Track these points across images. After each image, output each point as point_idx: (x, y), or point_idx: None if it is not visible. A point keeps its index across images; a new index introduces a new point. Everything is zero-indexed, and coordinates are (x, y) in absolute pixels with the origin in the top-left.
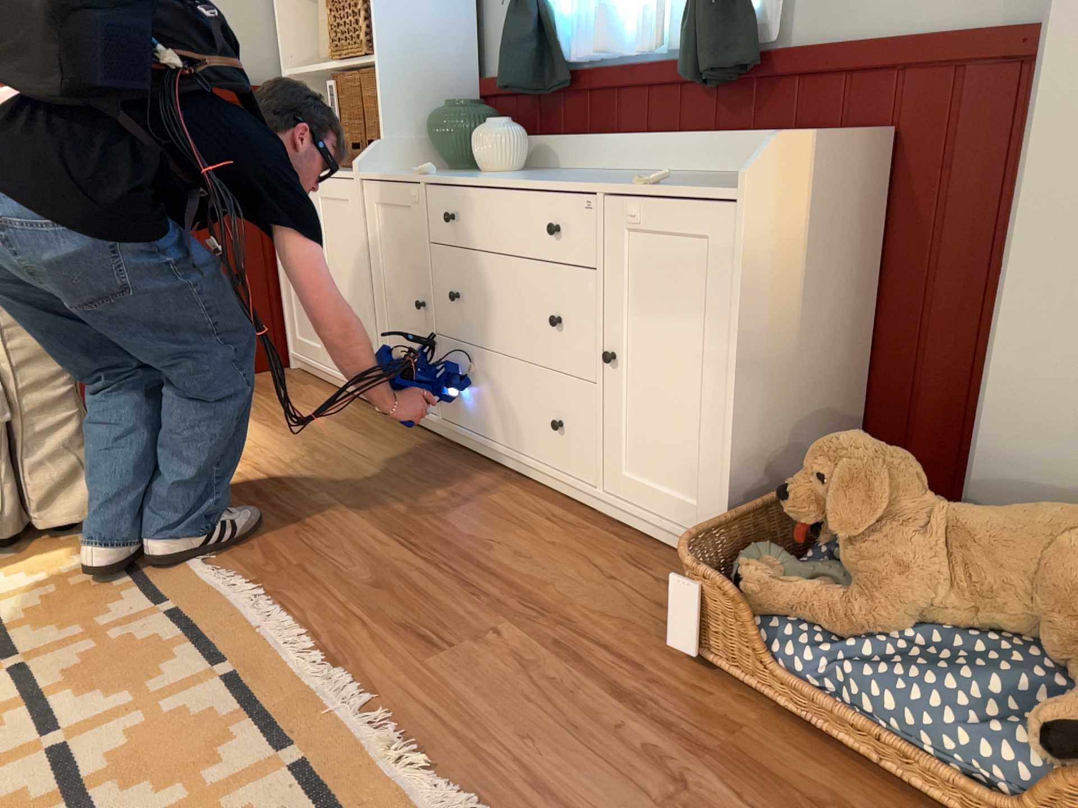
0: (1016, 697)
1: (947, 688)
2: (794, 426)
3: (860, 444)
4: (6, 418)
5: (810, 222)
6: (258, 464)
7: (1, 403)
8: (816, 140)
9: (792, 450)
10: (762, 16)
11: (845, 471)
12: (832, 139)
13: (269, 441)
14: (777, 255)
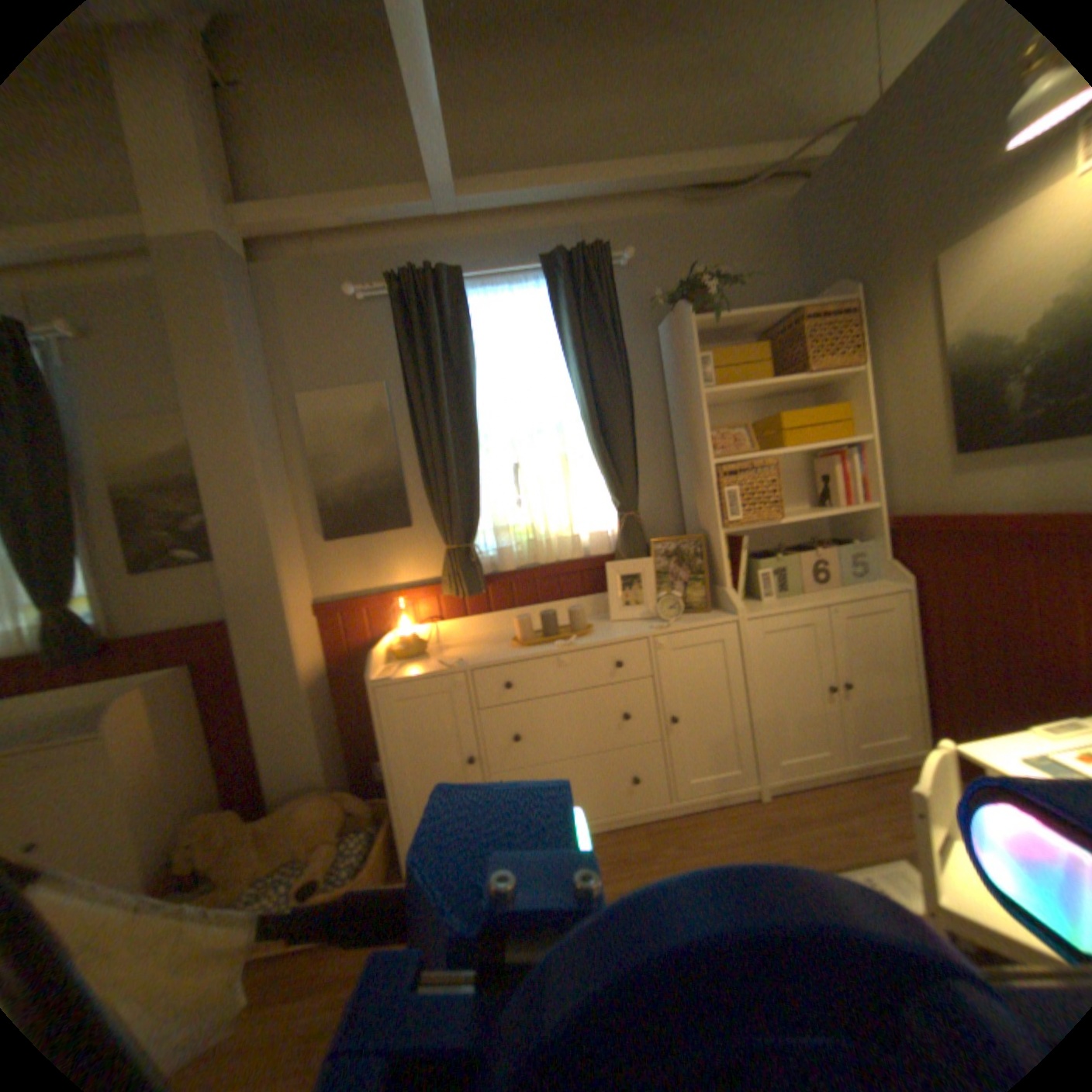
0: (289, 889)
1: (261, 905)
2: (173, 822)
3: (202, 820)
4: None
5: (150, 725)
6: None
7: None
8: (142, 688)
9: (176, 834)
10: (95, 624)
11: (197, 837)
12: (151, 684)
13: None
14: (133, 749)
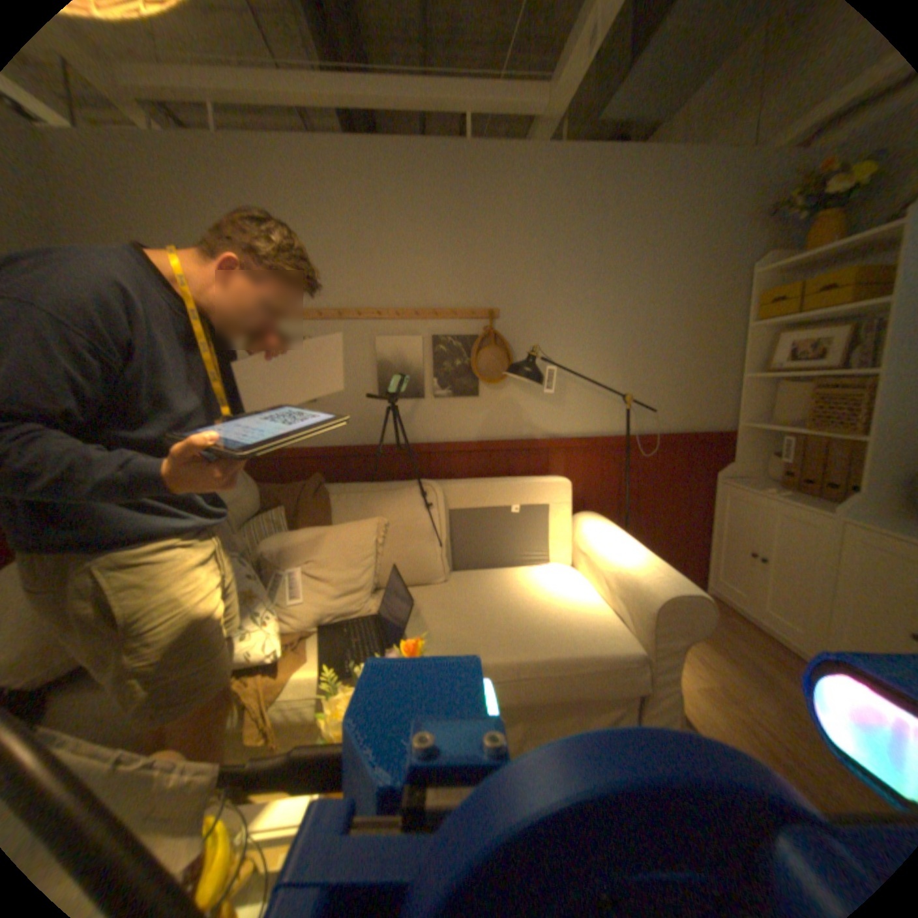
0: None
1: None
2: None
3: None
4: (649, 693)
5: None
6: (753, 715)
7: (649, 684)
8: None
9: None
10: None
11: None
12: None
13: (744, 684)
14: None
